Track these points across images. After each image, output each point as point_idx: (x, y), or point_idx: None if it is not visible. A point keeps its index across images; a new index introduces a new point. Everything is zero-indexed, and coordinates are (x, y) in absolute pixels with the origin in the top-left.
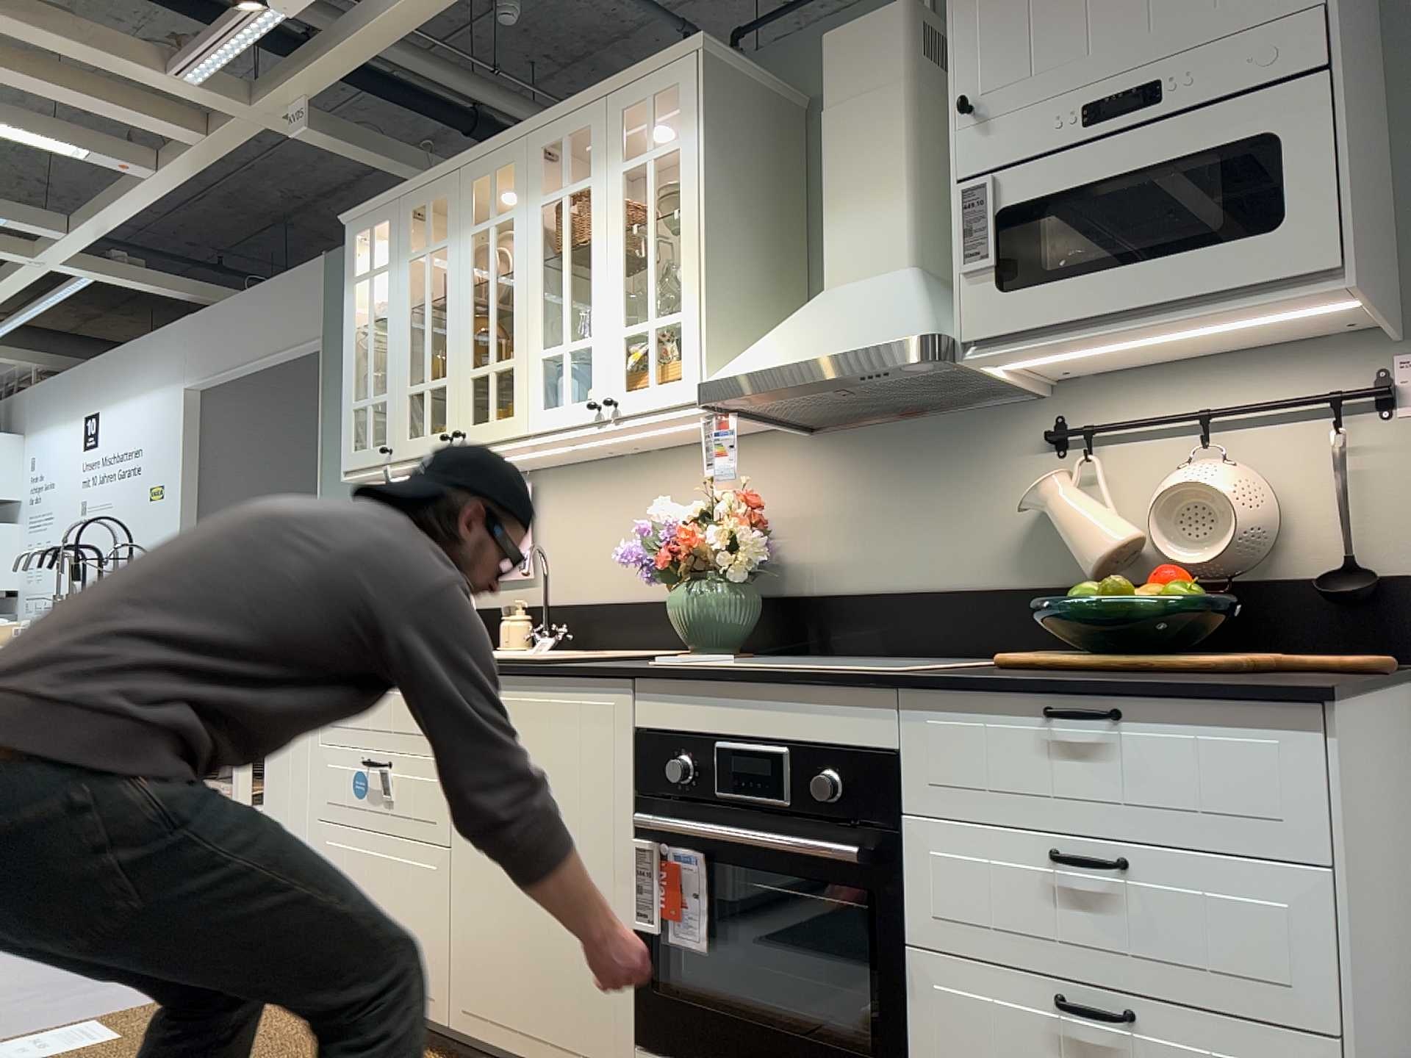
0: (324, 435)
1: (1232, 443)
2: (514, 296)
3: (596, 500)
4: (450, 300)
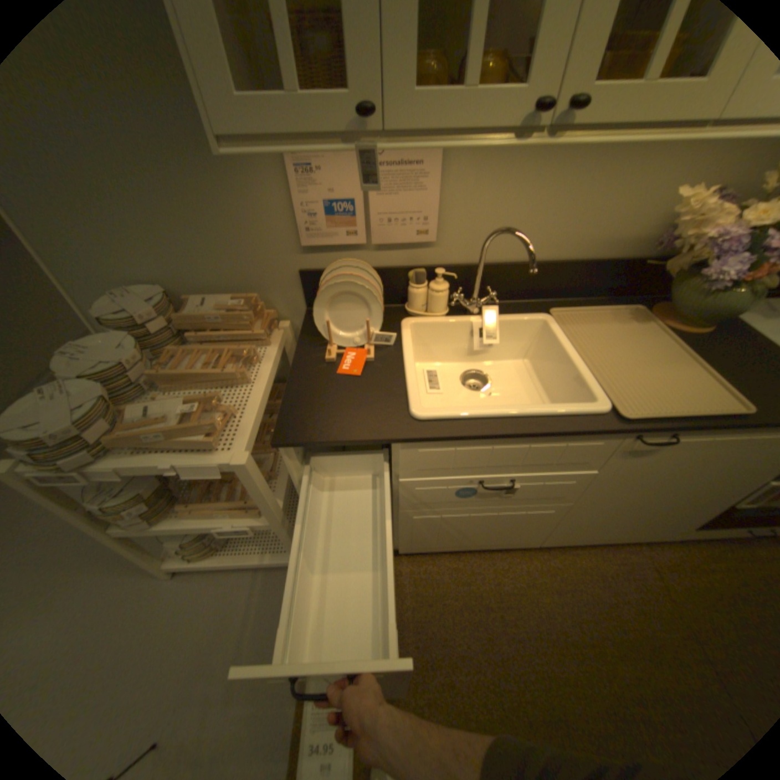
0: None
1: None
2: None
3: (535, 159)
4: None
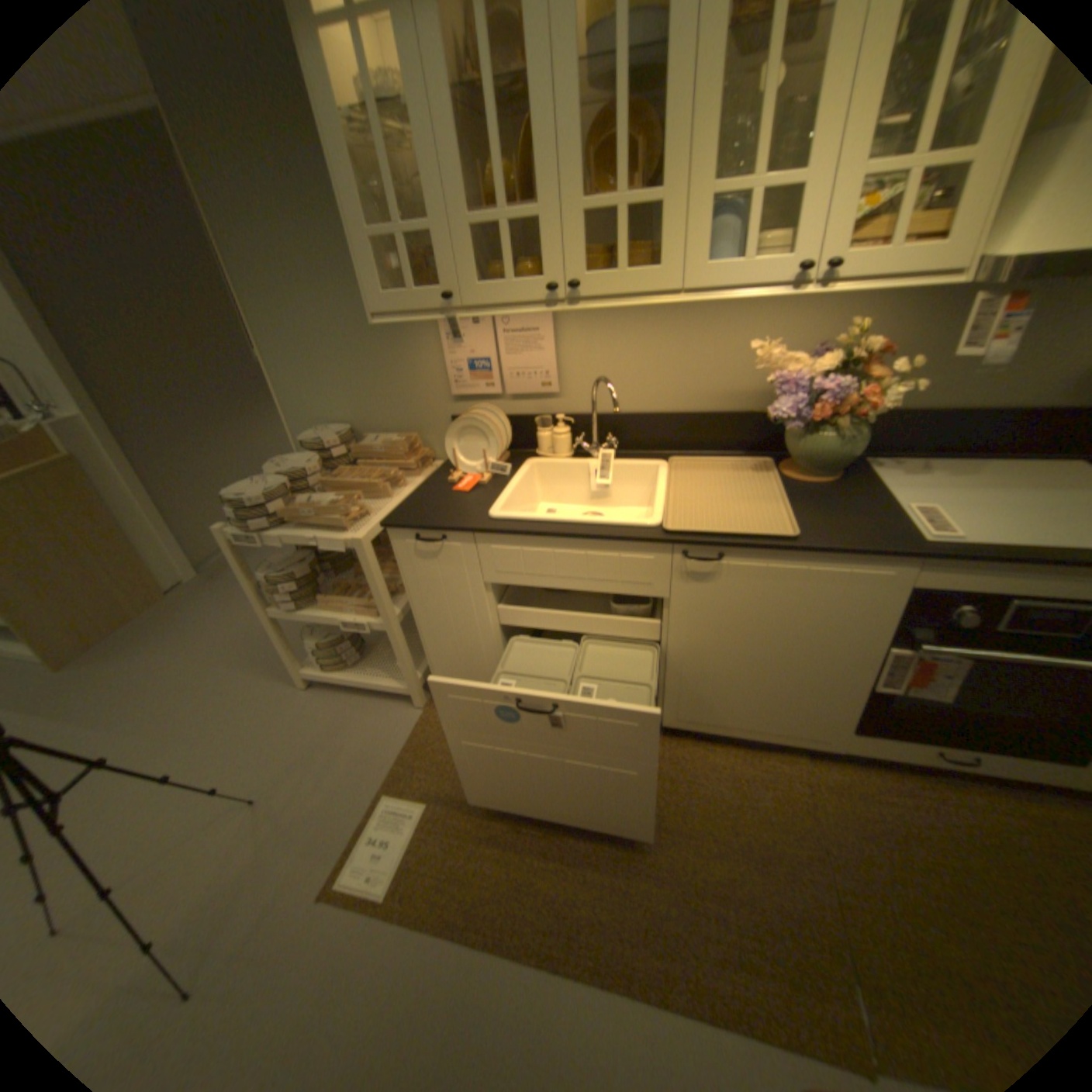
0: (217, 236)
1: None
2: (671, 91)
3: (633, 325)
4: (535, 86)
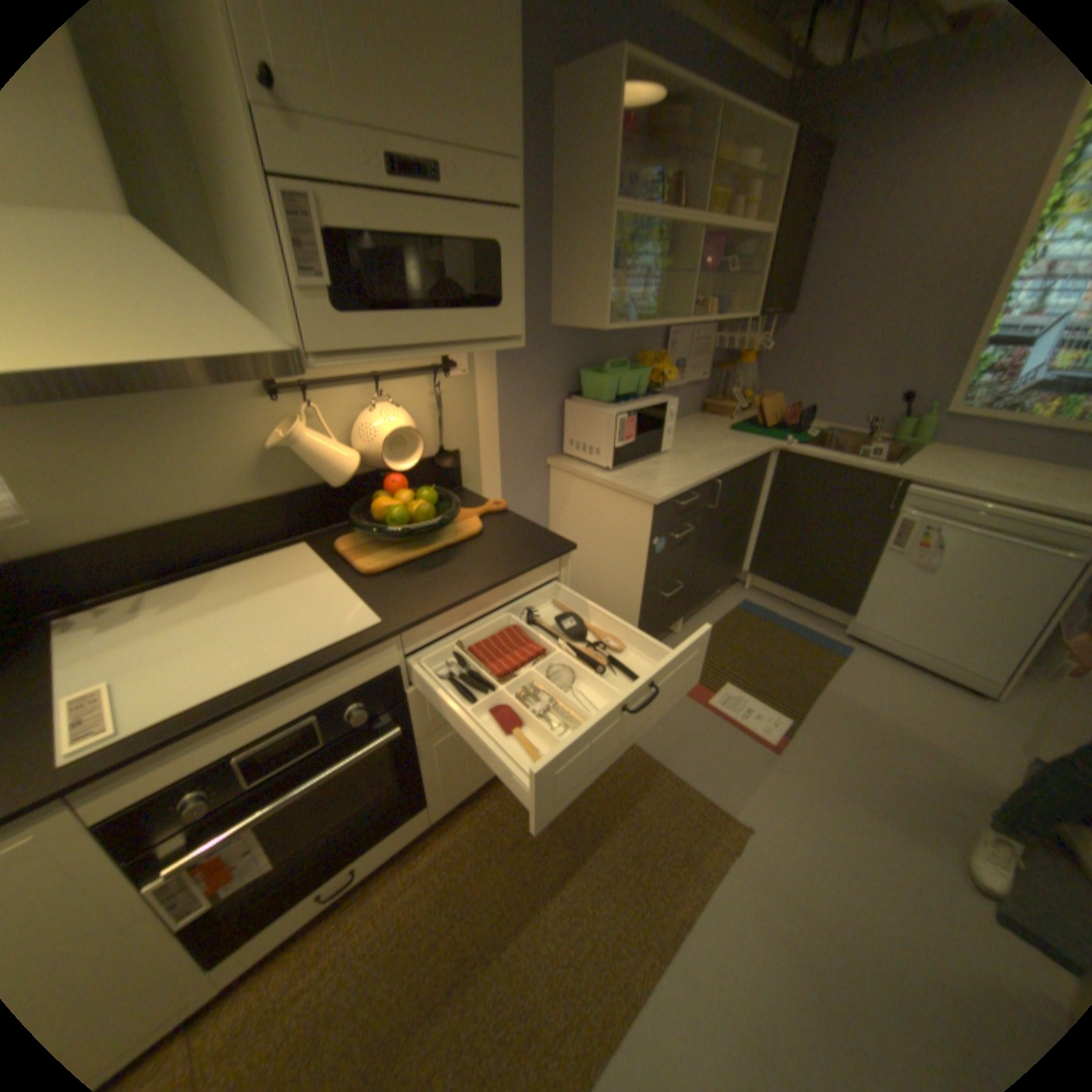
0: None
1: (384, 389)
2: None
3: None
4: None
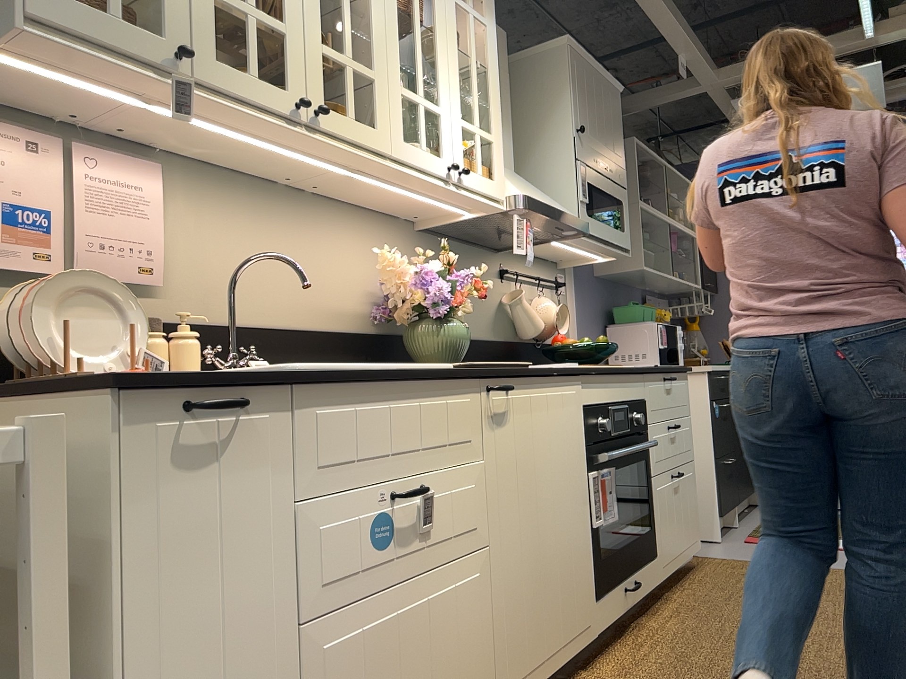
0: None
1: (538, 291)
2: (374, 12)
3: (247, 218)
4: None
